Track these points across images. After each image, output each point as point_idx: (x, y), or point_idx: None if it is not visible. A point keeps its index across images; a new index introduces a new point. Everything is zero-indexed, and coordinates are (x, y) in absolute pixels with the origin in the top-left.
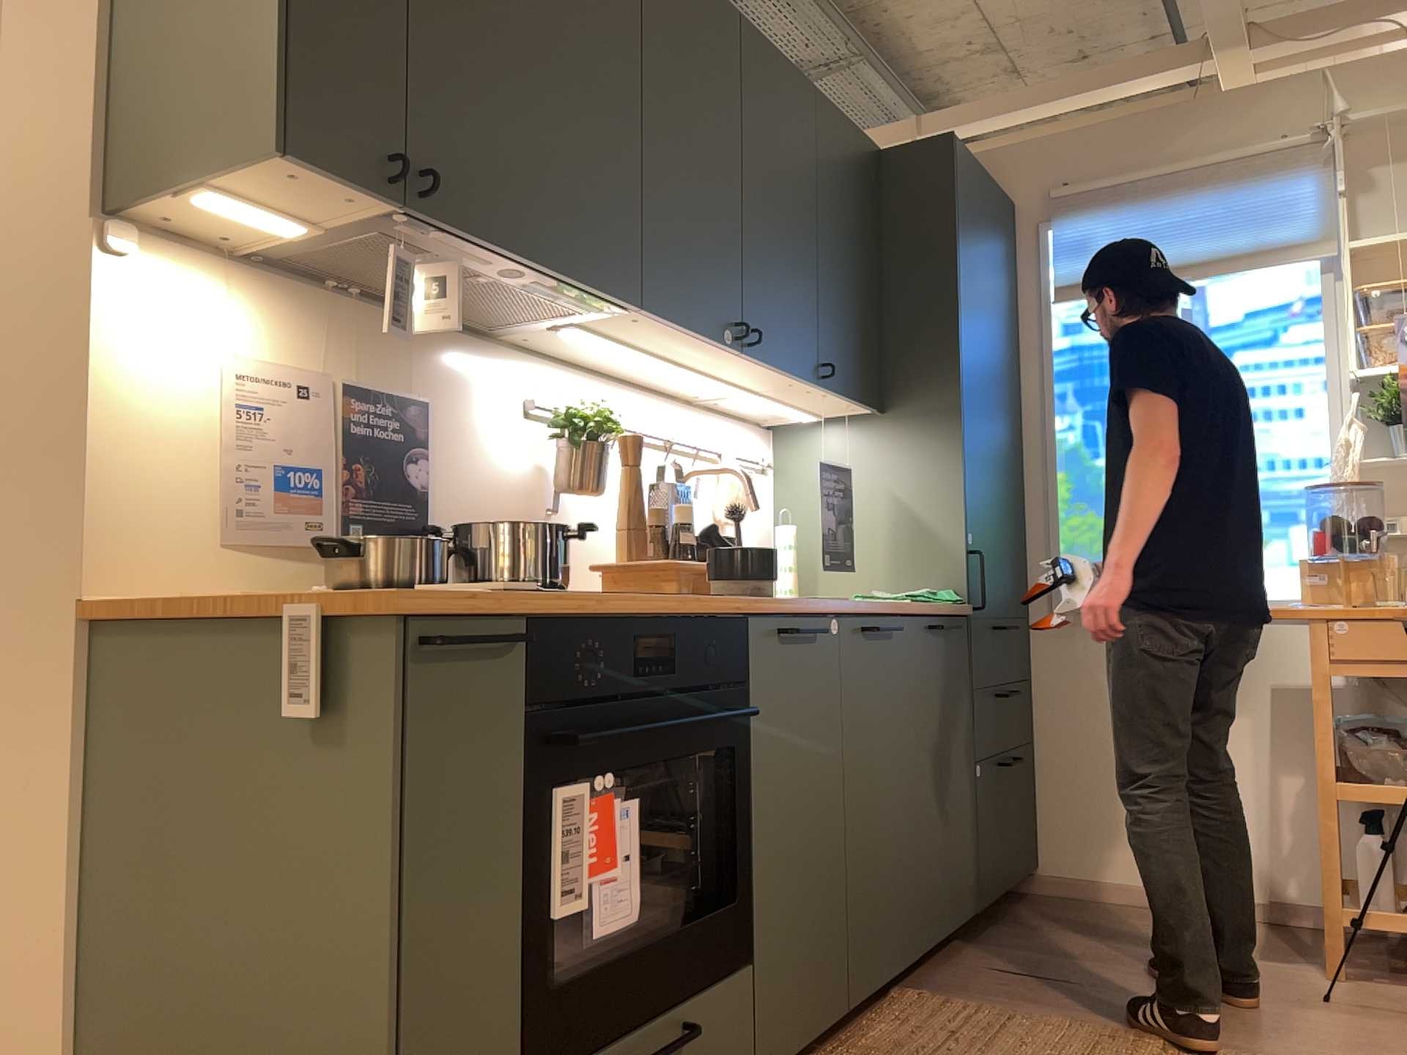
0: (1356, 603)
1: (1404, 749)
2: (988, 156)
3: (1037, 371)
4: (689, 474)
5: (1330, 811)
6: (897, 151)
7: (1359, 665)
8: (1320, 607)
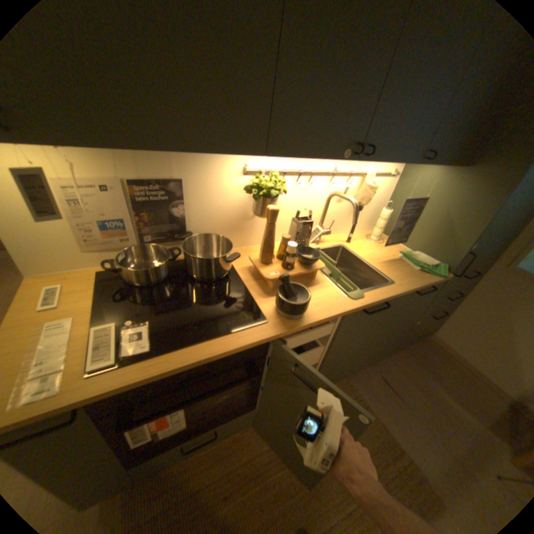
0: None
1: None
2: None
3: None
4: (335, 194)
5: None
6: None
7: None
8: None
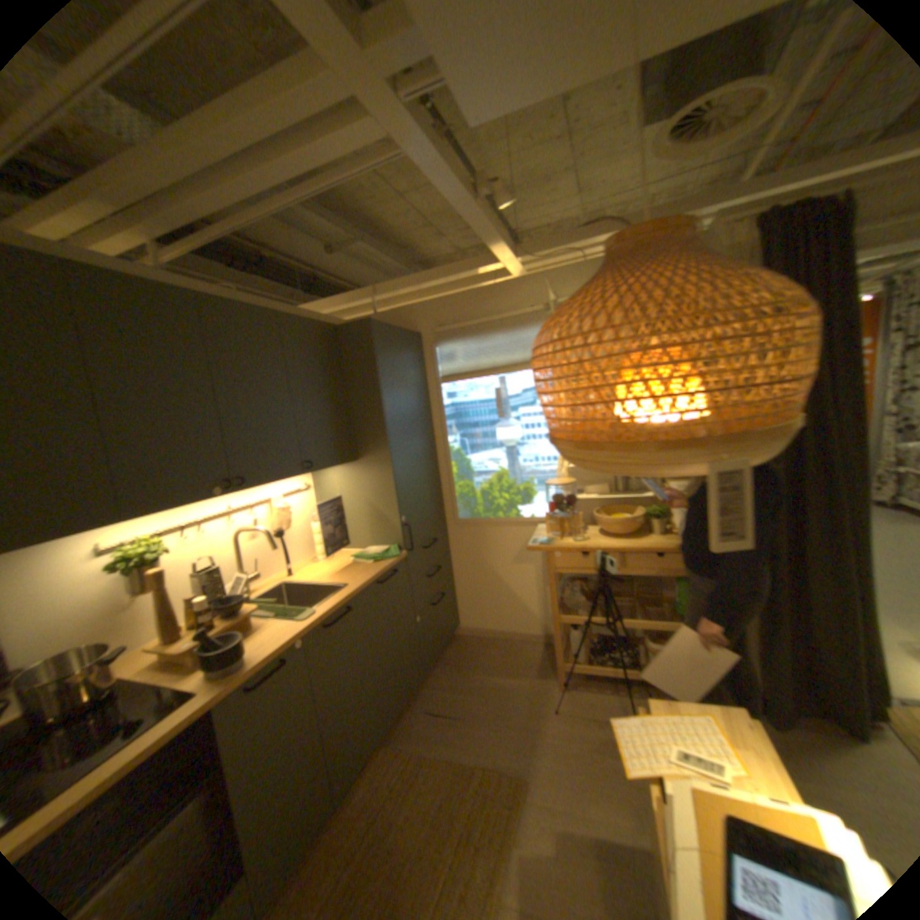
0: (568, 533)
1: (586, 598)
2: (408, 308)
3: (439, 415)
4: (241, 532)
5: (557, 630)
6: (345, 326)
7: (567, 570)
8: (551, 543)
